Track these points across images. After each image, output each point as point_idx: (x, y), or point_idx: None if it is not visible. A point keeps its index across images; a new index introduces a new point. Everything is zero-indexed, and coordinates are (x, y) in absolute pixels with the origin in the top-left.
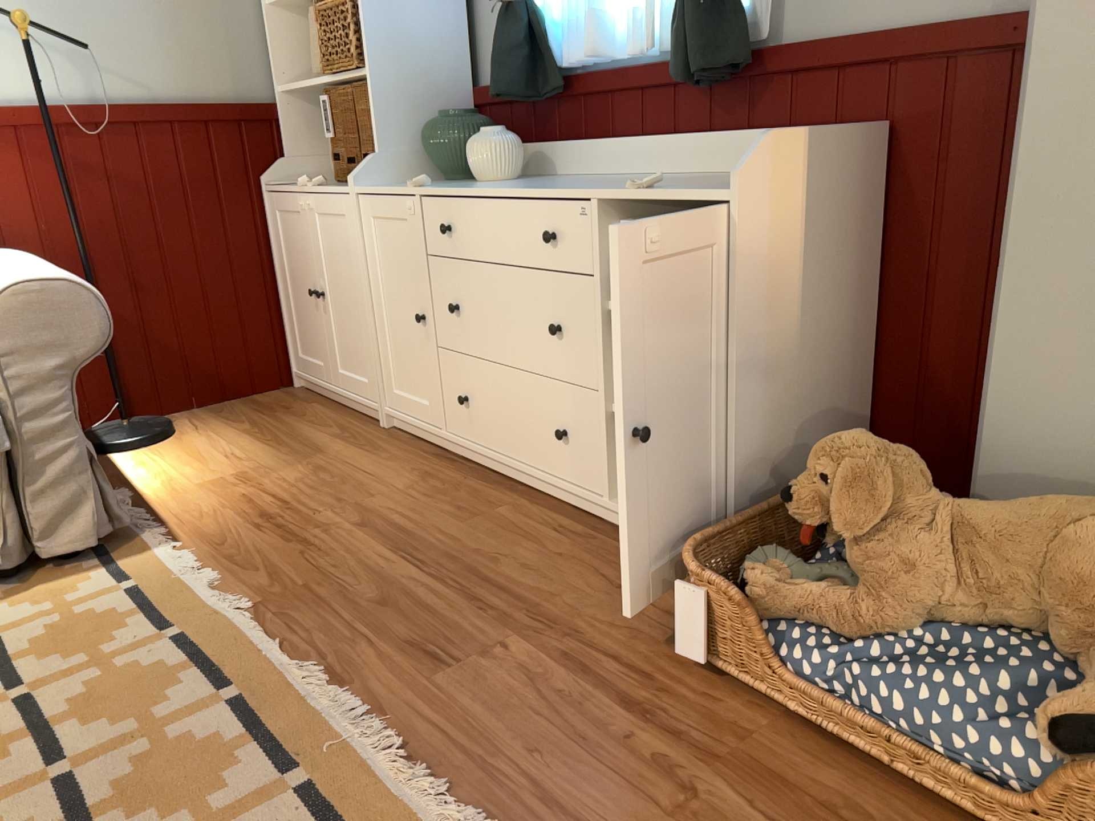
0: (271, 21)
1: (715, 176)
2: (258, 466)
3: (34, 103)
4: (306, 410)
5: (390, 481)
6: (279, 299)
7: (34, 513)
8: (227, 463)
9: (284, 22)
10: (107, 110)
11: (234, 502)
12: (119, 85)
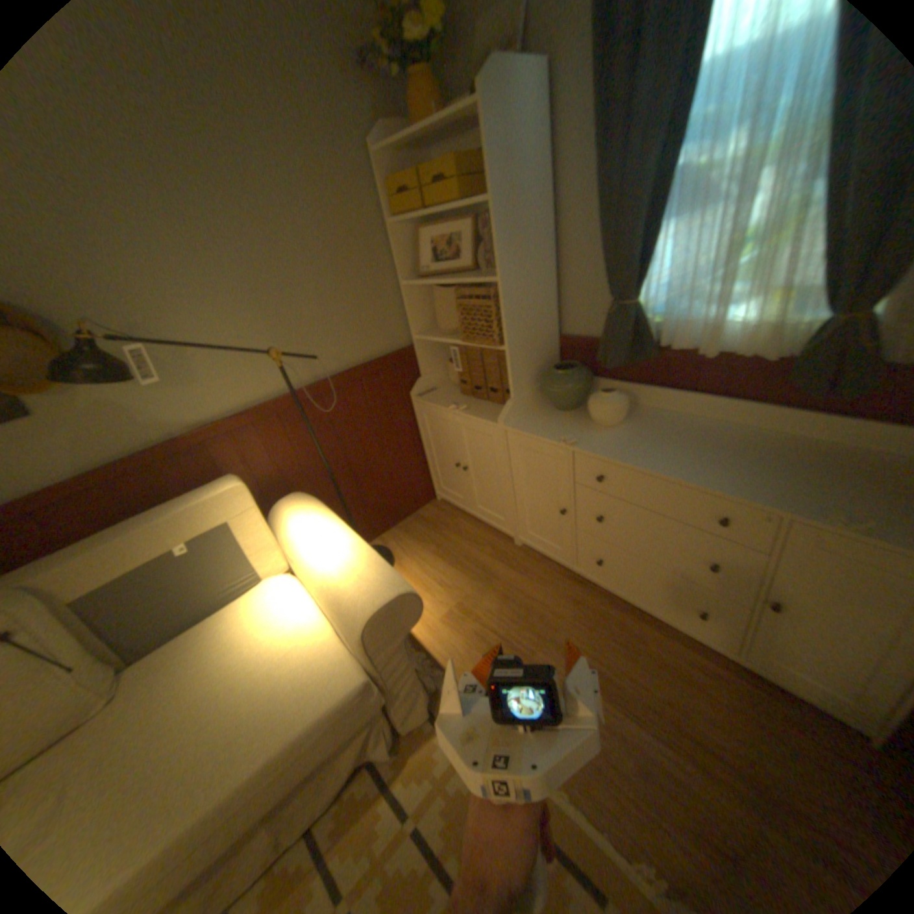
0: (407, 291)
1: (826, 447)
2: (465, 595)
3: (281, 388)
4: (458, 524)
5: (559, 610)
6: (426, 455)
7: (394, 717)
8: (444, 592)
9: (414, 289)
10: (323, 380)
11: (474, 641)
12: (326, 360)
